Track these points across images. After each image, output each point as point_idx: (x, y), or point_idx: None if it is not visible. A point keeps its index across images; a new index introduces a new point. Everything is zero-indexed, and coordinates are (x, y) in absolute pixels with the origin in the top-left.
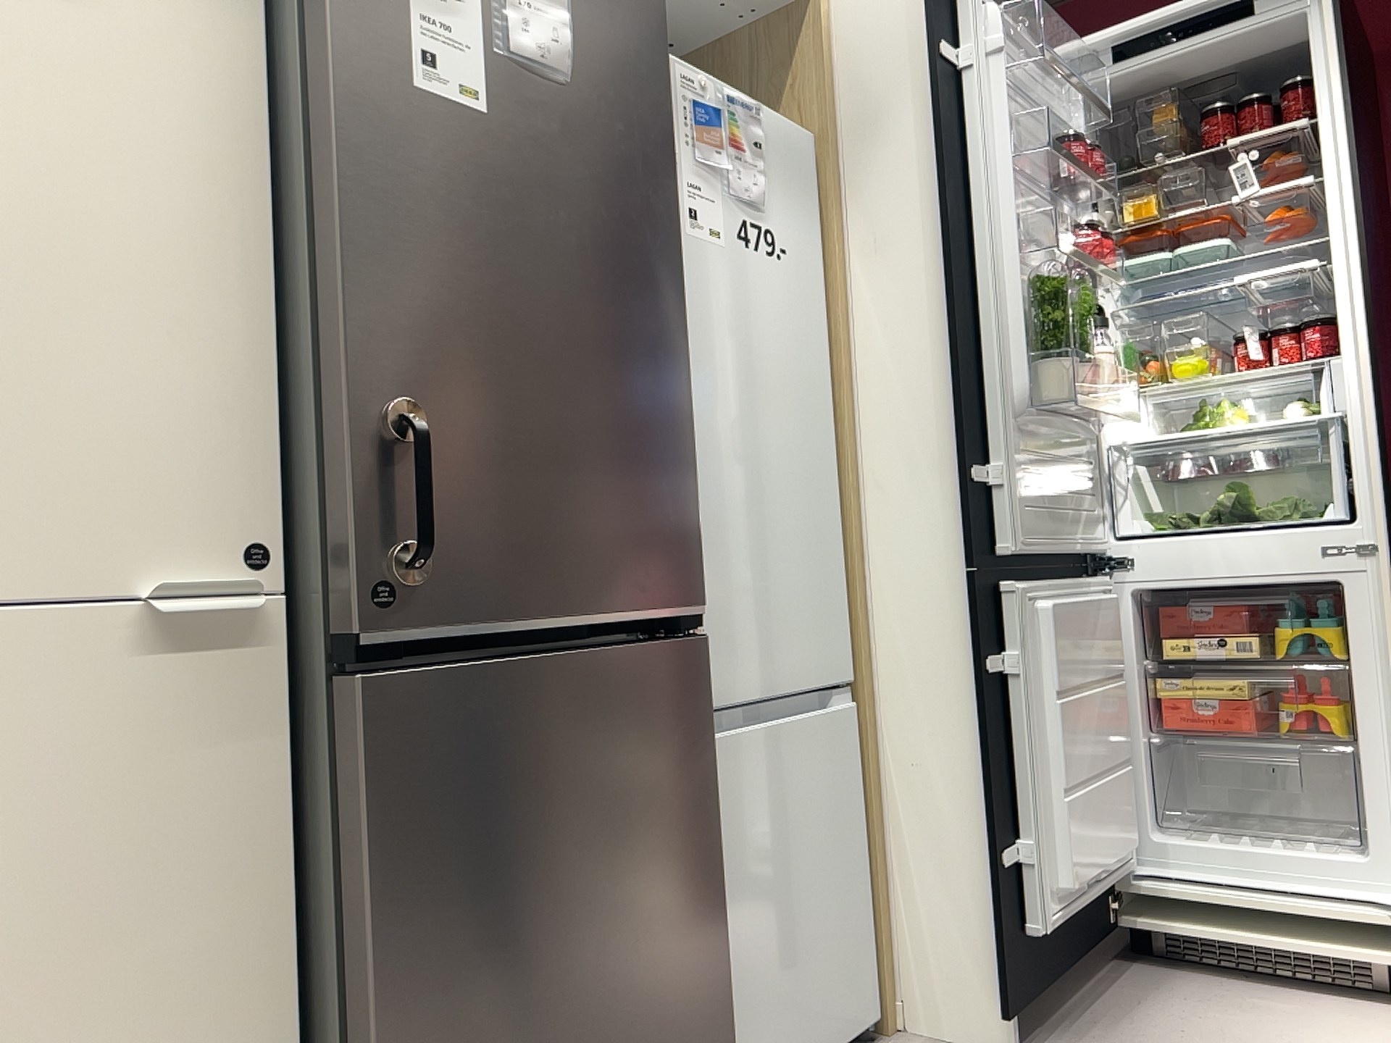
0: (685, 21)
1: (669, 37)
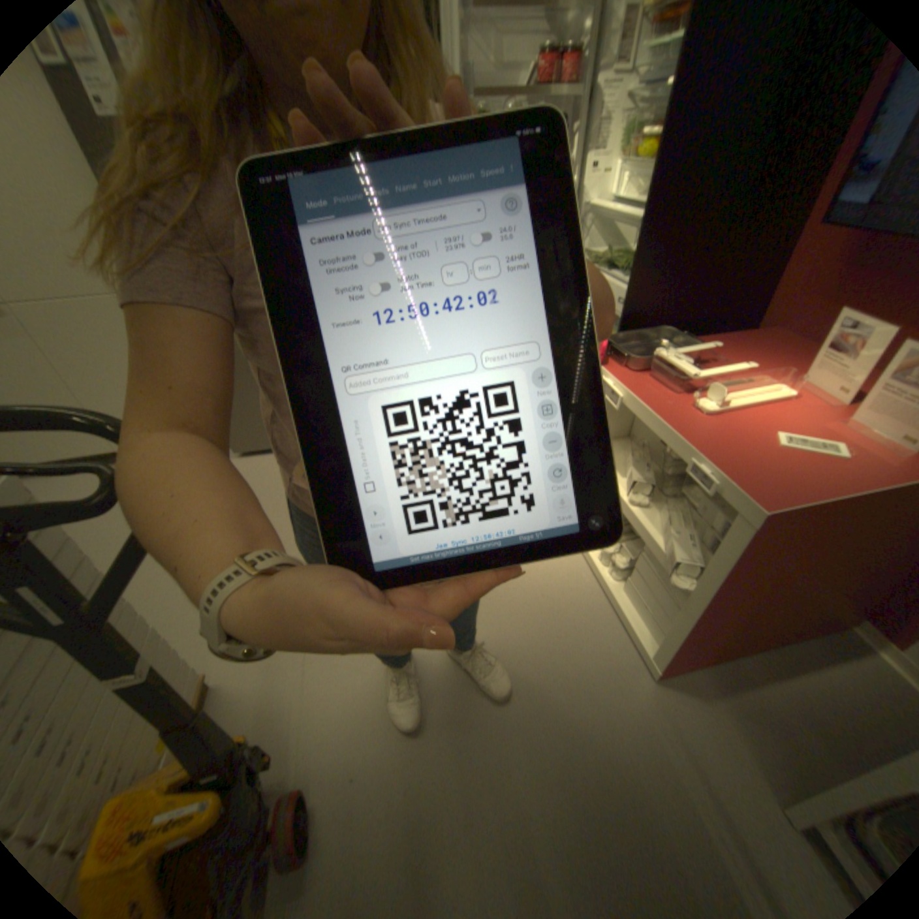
0: None
1: None
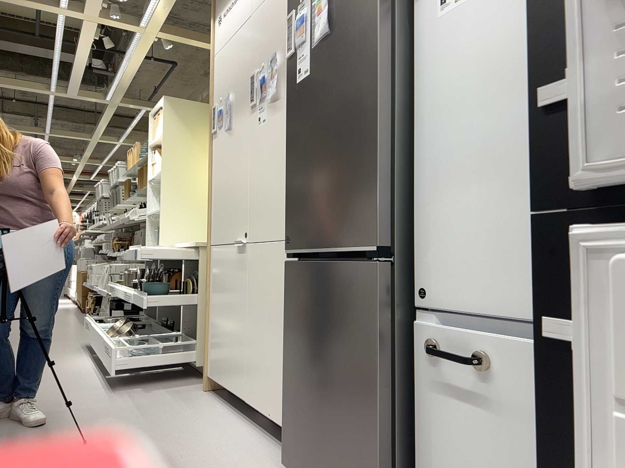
0: None
1: None
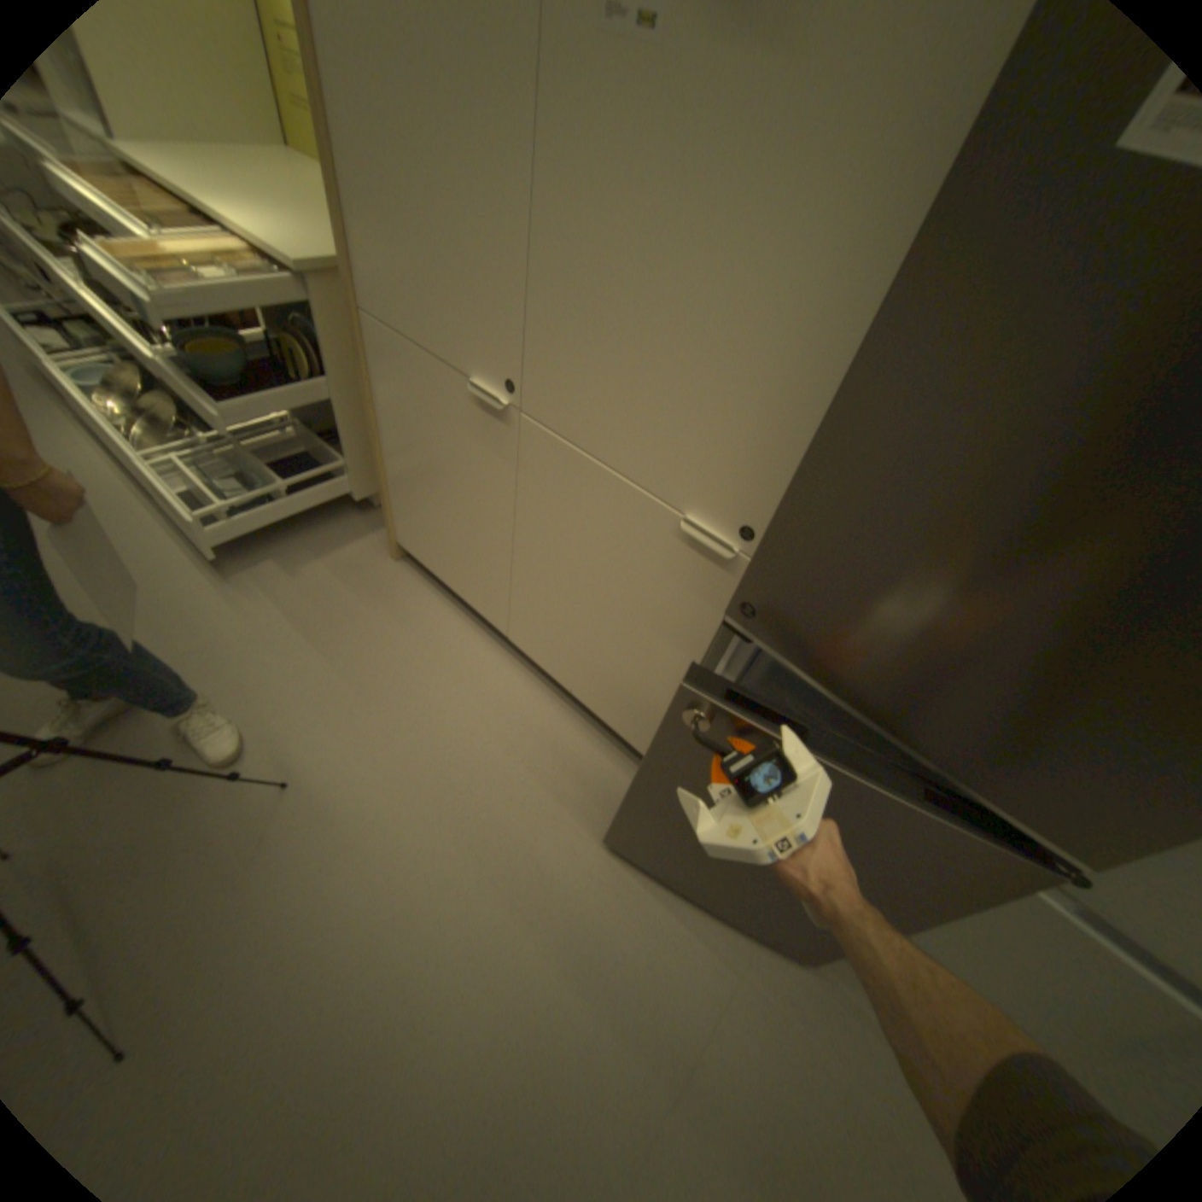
0: None
1: None
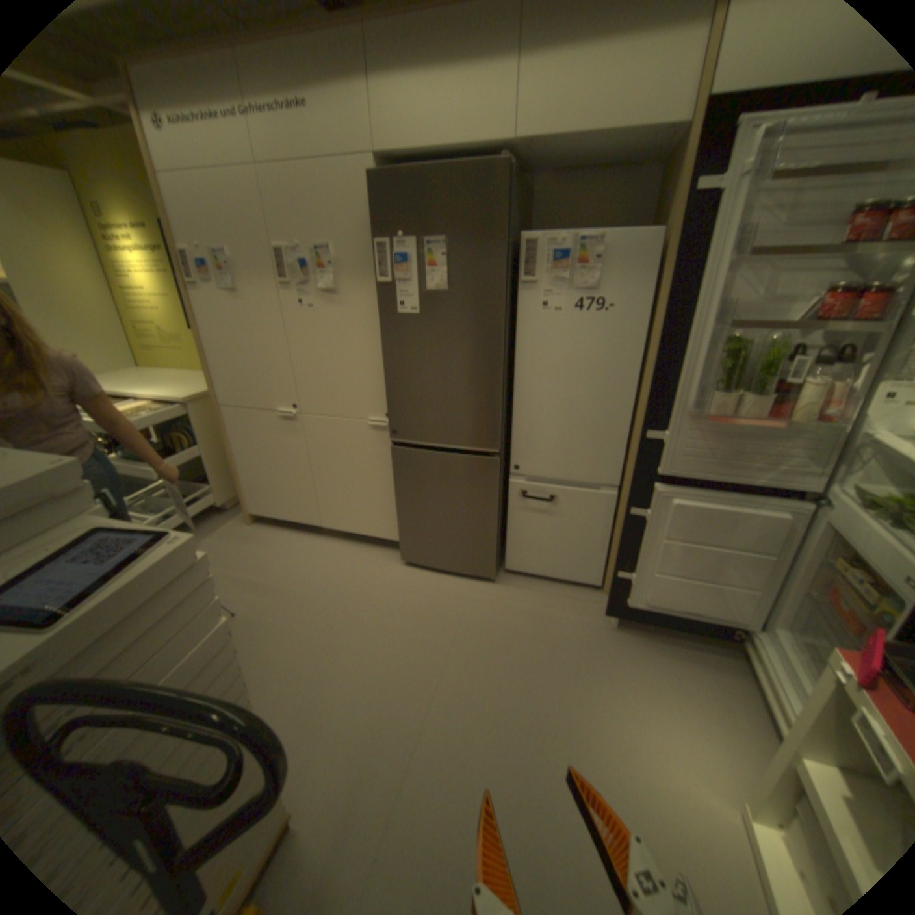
0: (648, 144)
1: (652, 148)
